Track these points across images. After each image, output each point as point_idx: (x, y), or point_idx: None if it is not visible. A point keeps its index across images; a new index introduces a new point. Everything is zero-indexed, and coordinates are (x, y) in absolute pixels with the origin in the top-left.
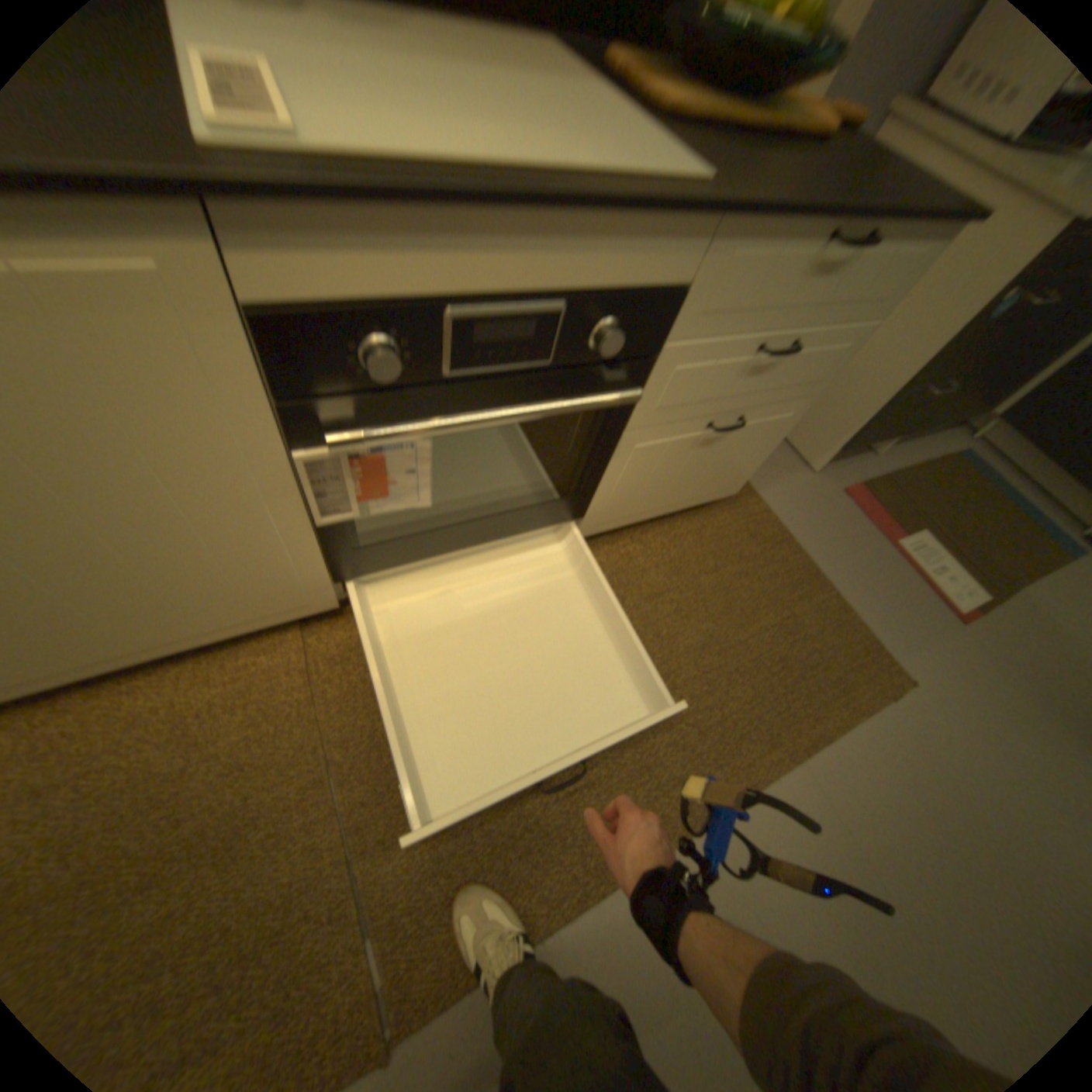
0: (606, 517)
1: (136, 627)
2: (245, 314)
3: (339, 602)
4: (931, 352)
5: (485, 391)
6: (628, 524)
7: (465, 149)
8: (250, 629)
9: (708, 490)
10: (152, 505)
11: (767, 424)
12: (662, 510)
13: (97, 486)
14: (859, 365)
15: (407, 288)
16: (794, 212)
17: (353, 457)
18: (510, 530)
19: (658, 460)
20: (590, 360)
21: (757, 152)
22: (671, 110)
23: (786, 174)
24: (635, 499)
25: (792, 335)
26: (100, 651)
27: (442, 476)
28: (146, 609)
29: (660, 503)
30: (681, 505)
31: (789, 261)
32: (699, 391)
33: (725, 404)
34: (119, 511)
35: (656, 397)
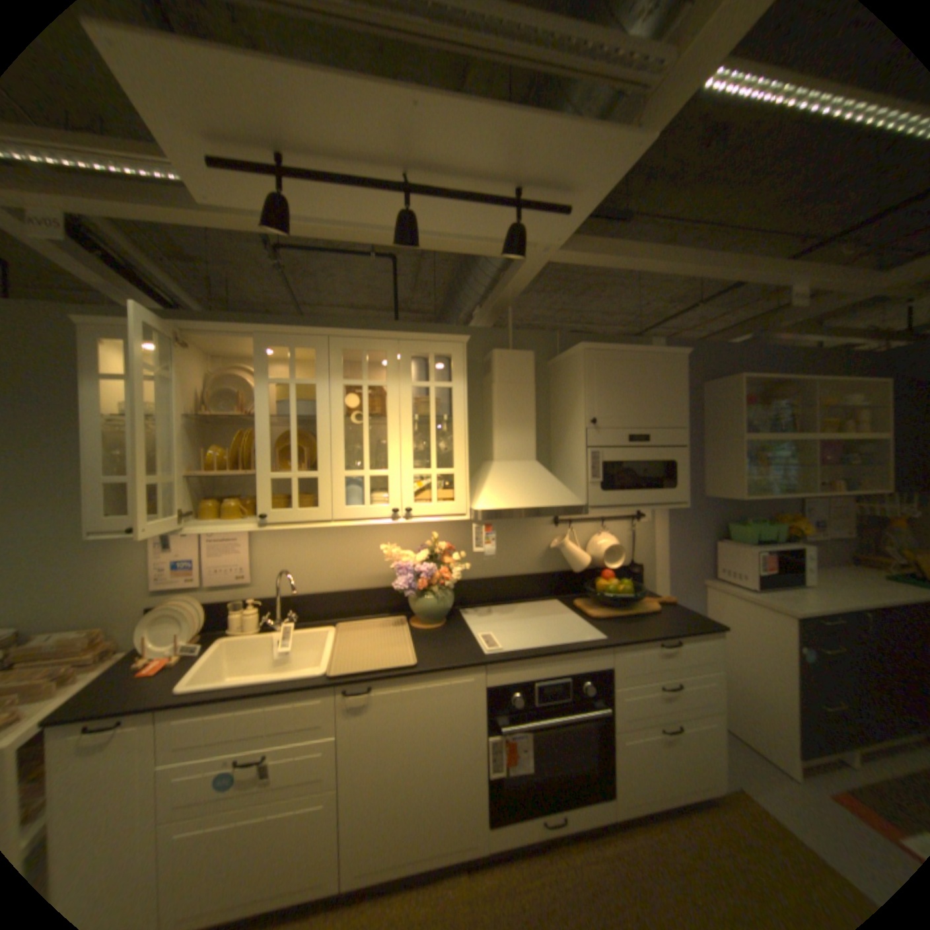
0: (632, 803)
1: (413, 844)
2: (487, 692)
3: (489, 855)
4: (796, 687)
5: (550, 715)
6: (652, 814)
7: (538, 647)
8: (448, 866)
9: (697, 788)
10: (447, 762)
11: (703, 734)
12: (672, 804)
13: (438, 752)
14: (770, 700)
15: (525, 681)
16: (638, 645)
17: (506, 745)
18: (575, 805)
19: (644, 757)
20: (587, 701)
21: (625, 627)
22: (596, 618)
23: (634, 633)
24: (645, 789)
25: (676, 684)
26: (395, 860)
27: (537, 765)
28: (422, 829)
29: (665, 795)
30: (684, 801)
31: (649, 658)
32: (644, 713)
33: (664, 720)
34: (438, 764)
35: (623, 717)
